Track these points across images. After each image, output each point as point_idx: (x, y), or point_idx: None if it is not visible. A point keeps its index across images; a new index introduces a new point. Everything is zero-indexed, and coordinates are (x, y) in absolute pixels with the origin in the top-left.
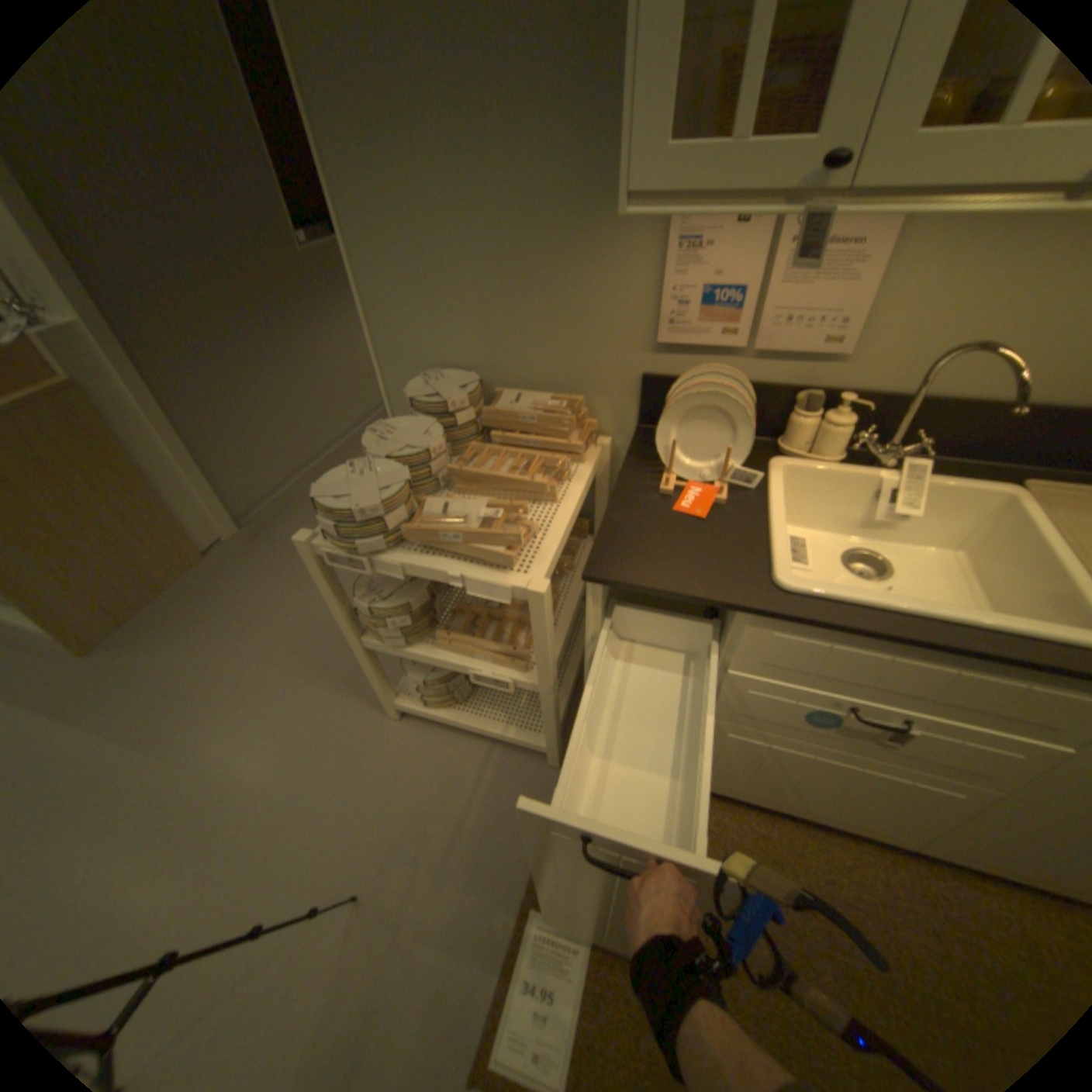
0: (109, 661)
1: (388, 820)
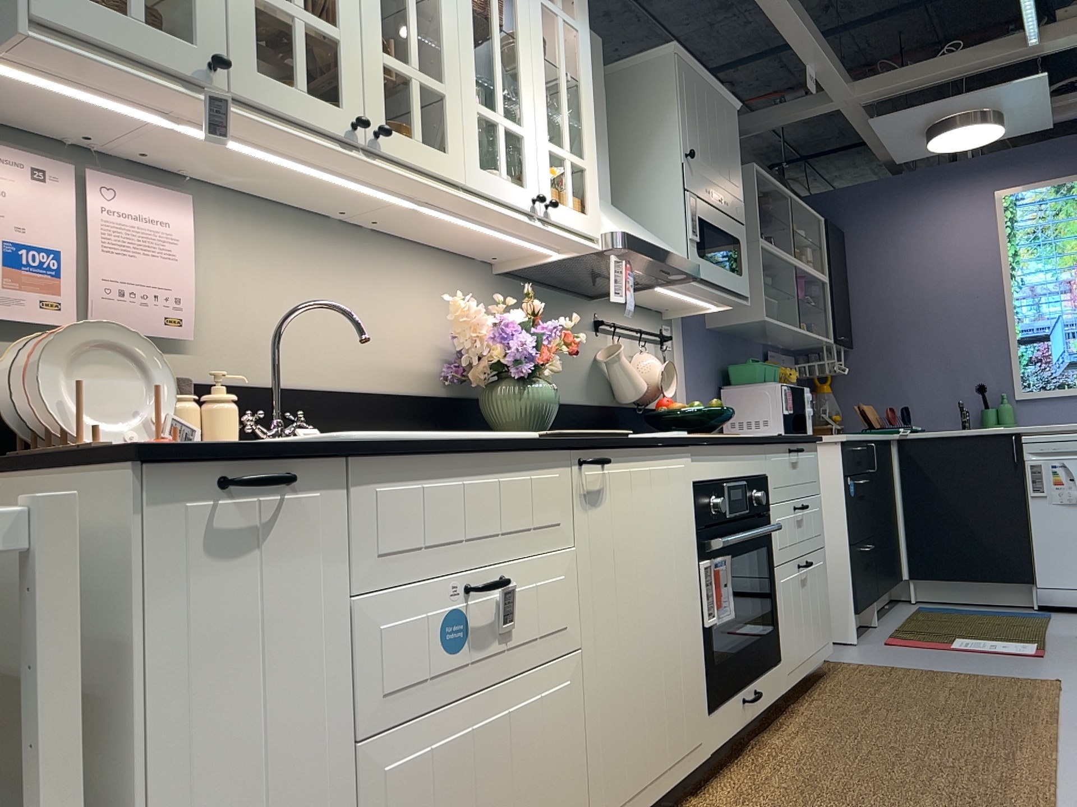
0: None
1: None
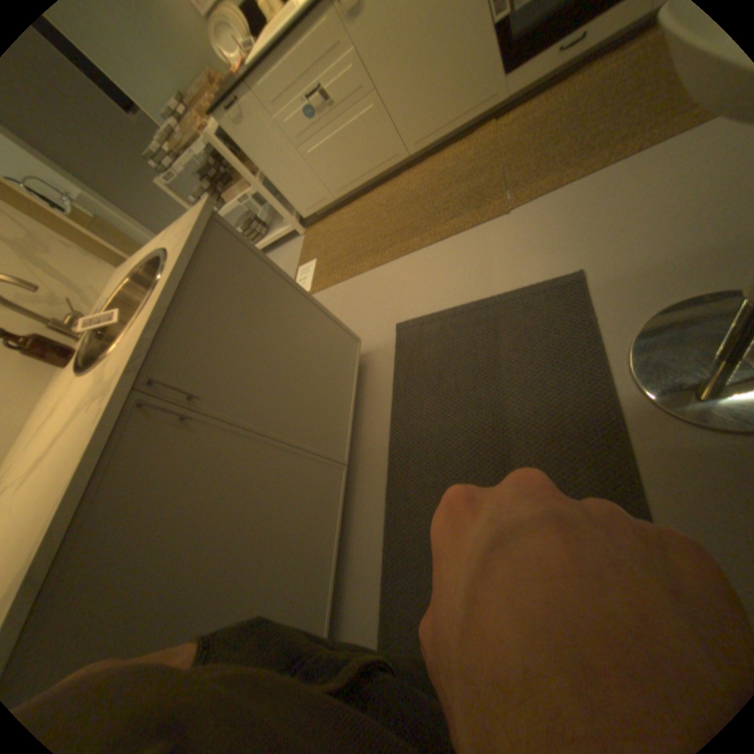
0: None
1: None
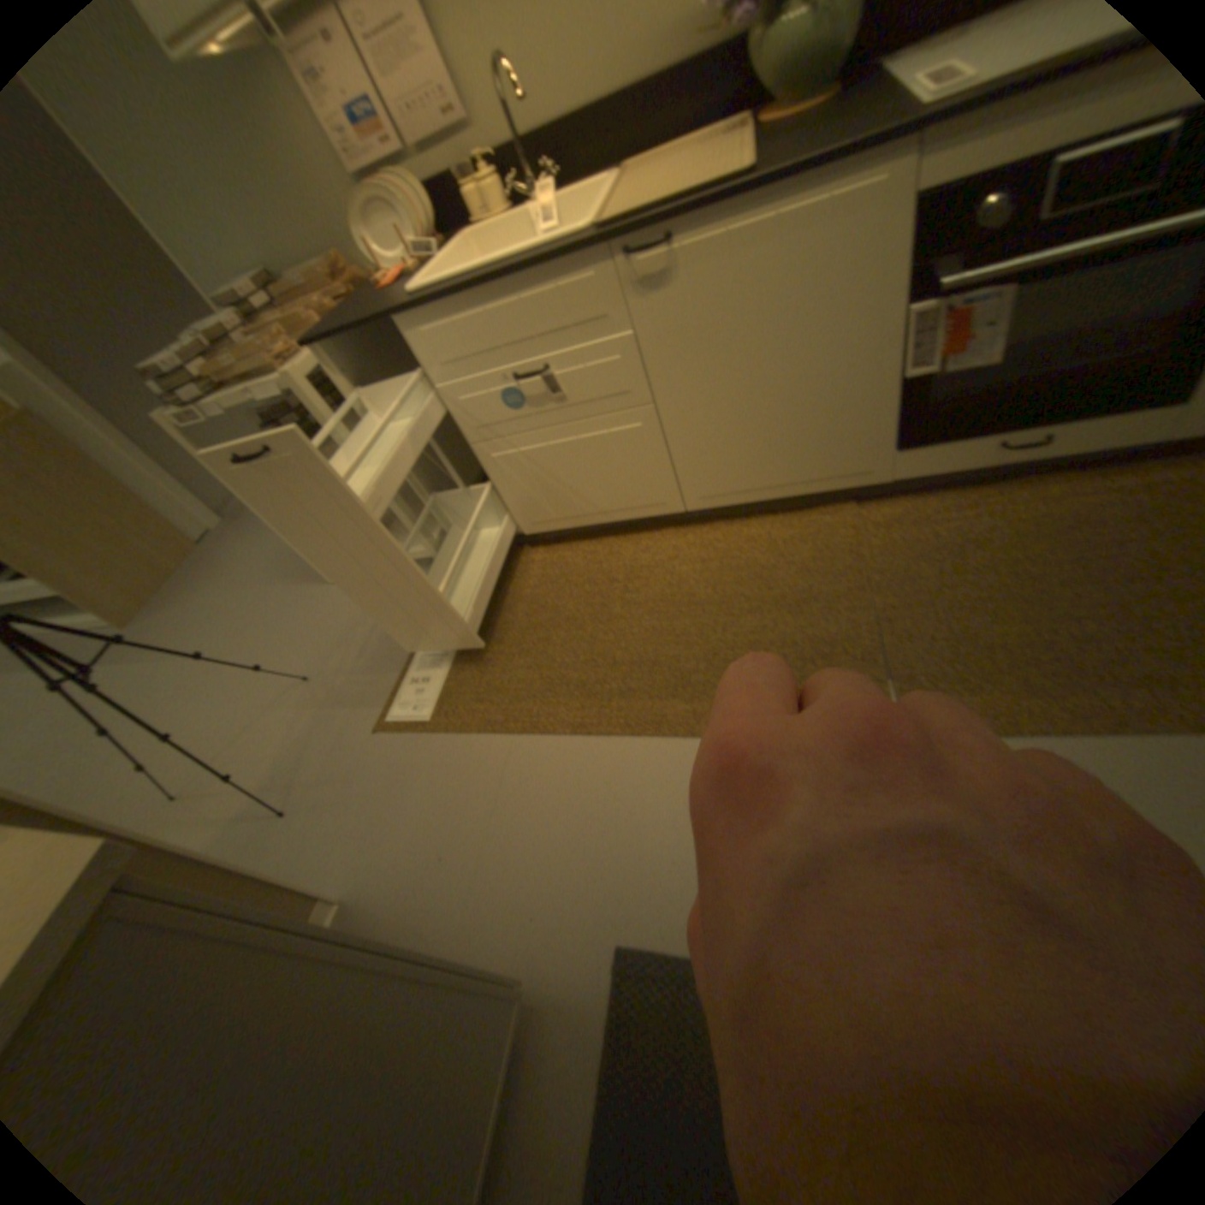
0: (144, 625)
1: (332, 636)
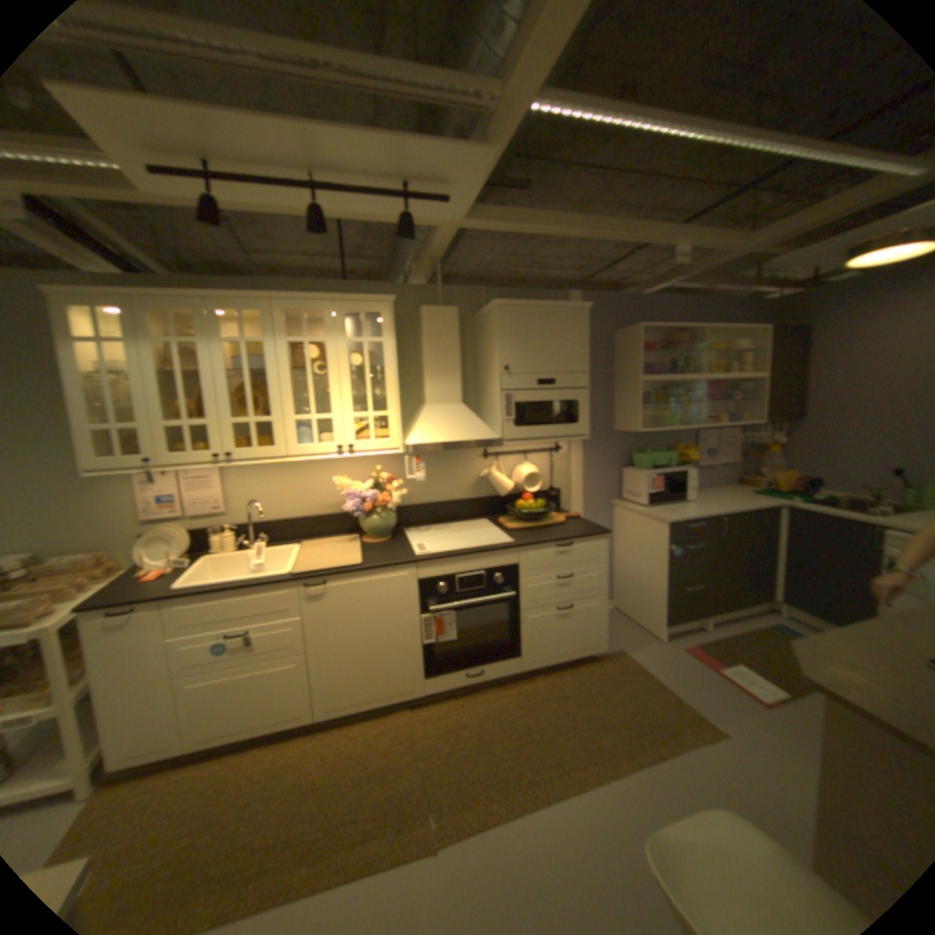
0: None
1: None
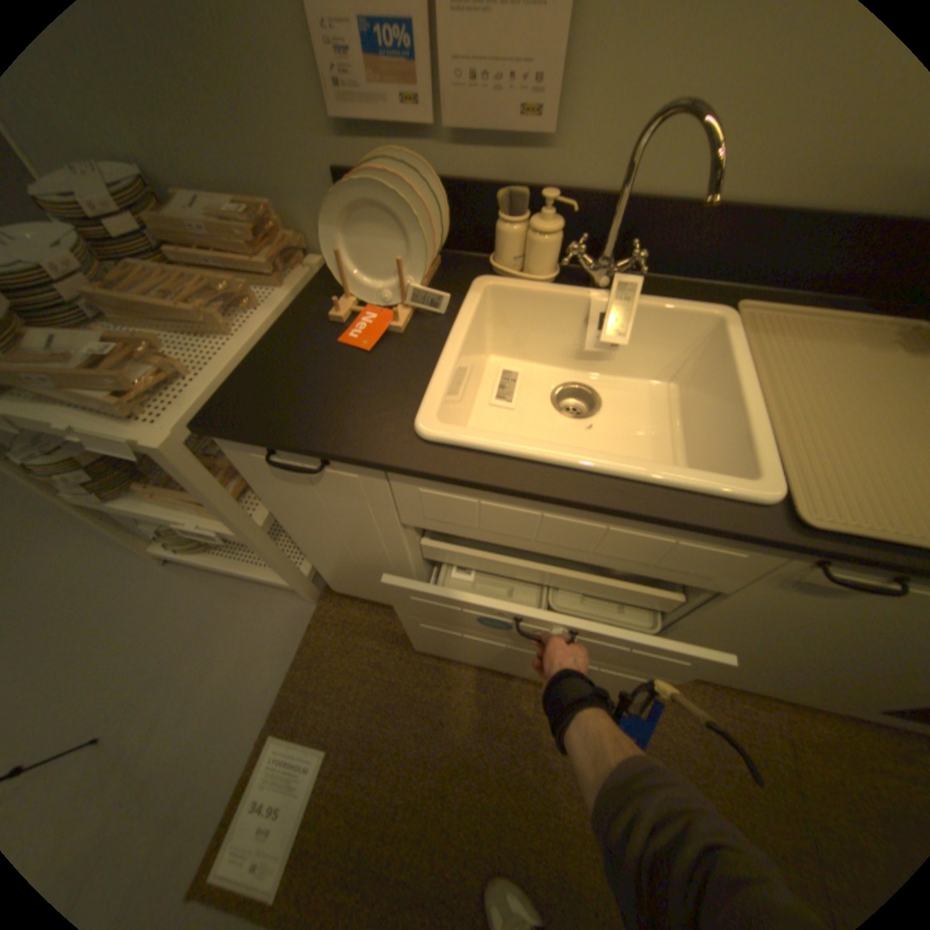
0: None
1: (139, 663)
